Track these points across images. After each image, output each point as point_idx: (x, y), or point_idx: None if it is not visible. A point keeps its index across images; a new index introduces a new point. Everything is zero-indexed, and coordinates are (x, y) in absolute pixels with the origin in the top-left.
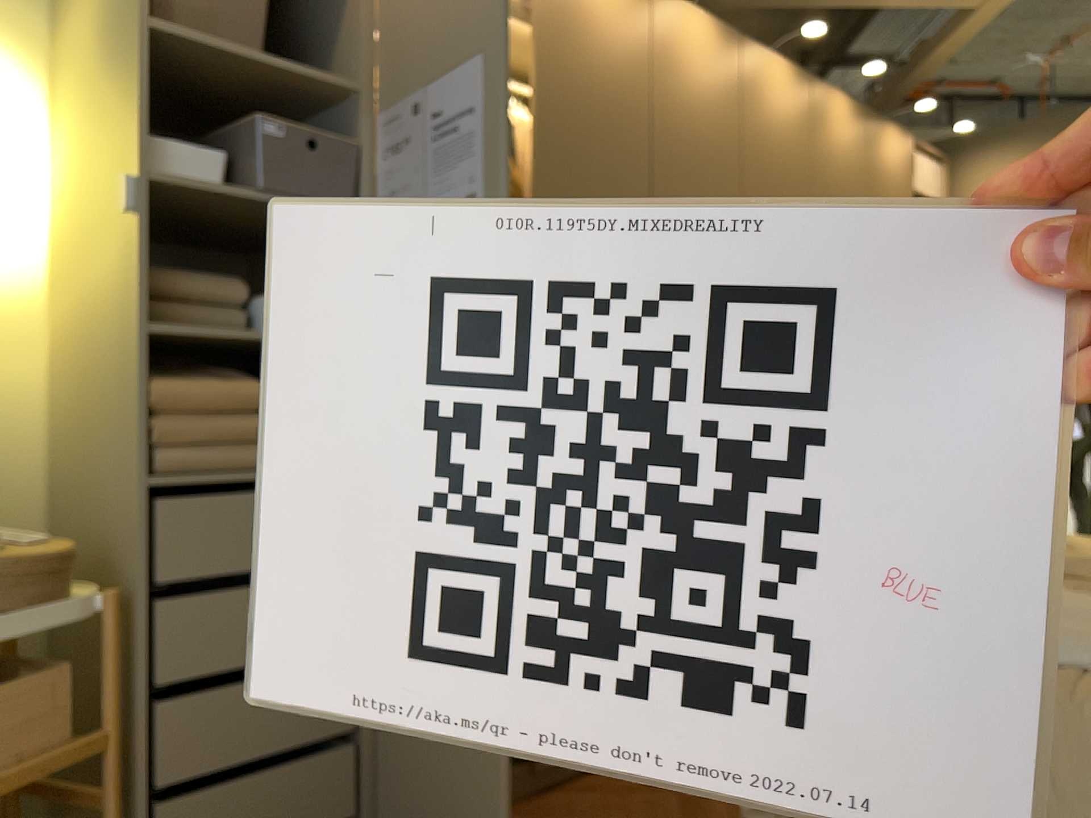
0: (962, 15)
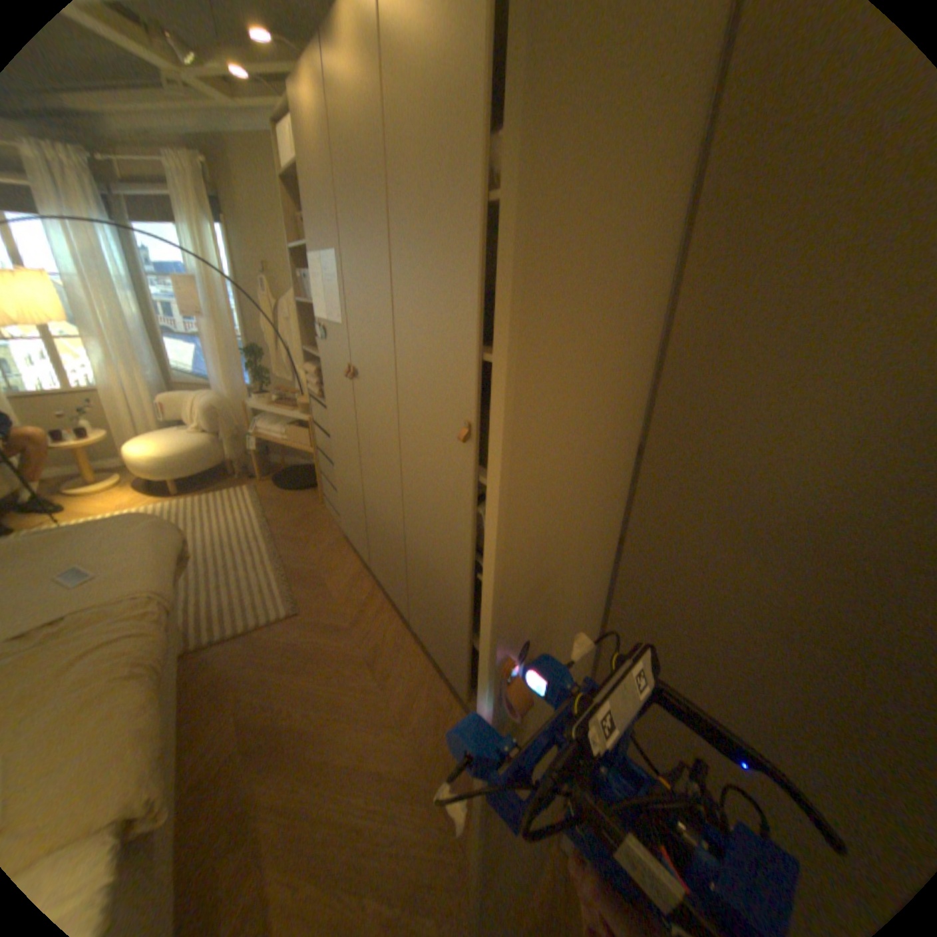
0: None
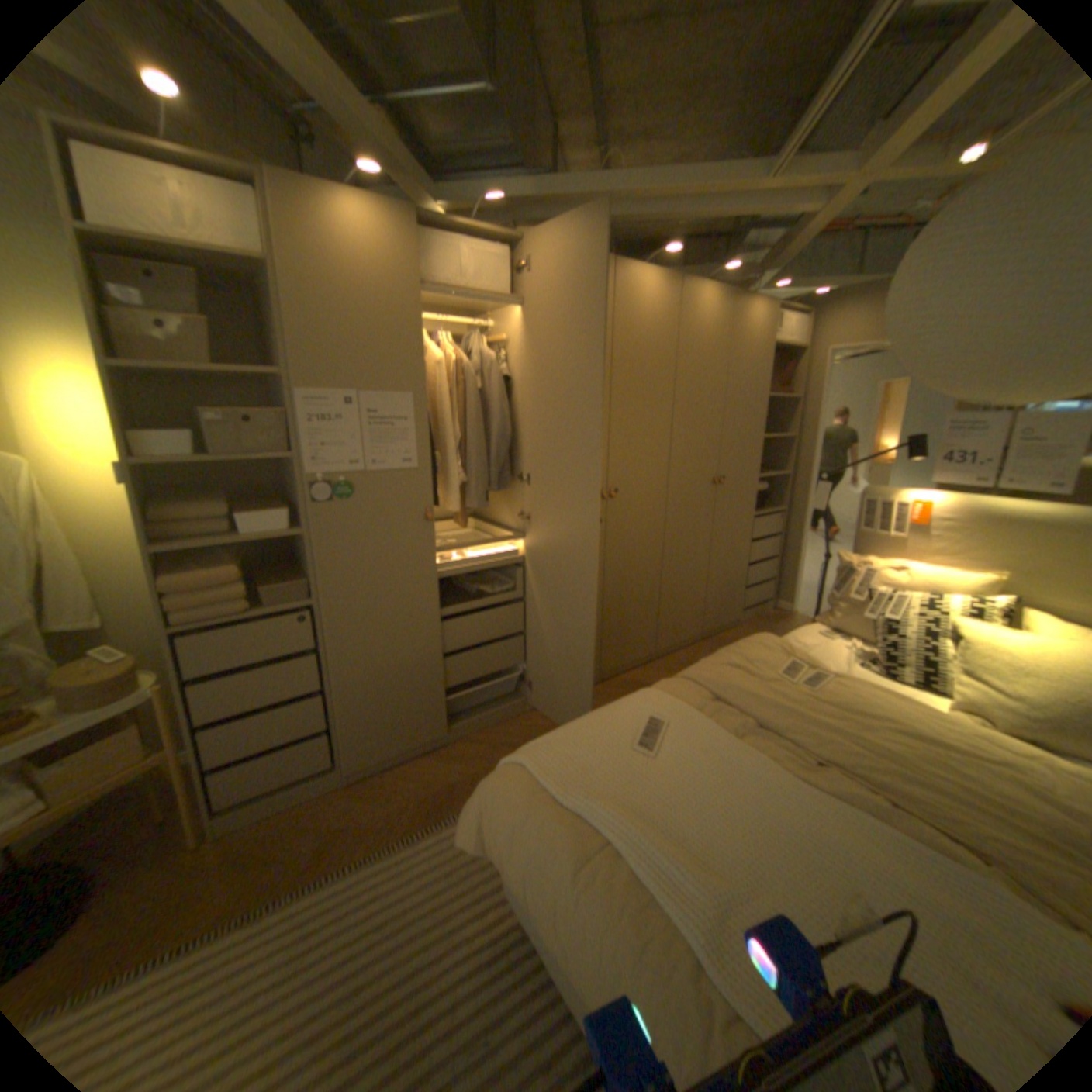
0: (809, 215)
